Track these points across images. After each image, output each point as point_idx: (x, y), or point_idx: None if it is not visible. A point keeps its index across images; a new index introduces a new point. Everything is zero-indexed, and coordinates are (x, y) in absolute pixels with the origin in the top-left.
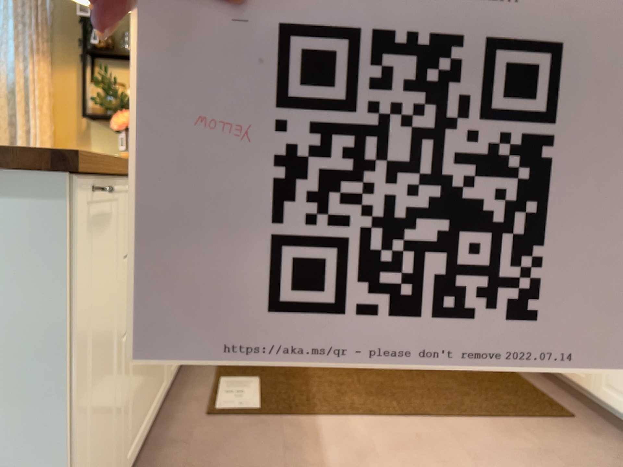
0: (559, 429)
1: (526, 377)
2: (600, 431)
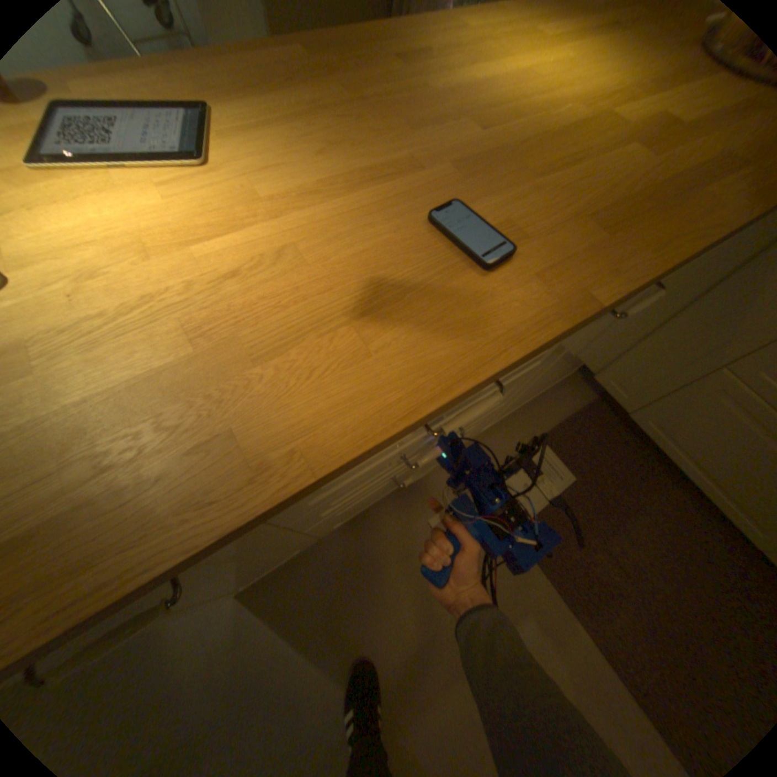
0: None
1: None
2: None
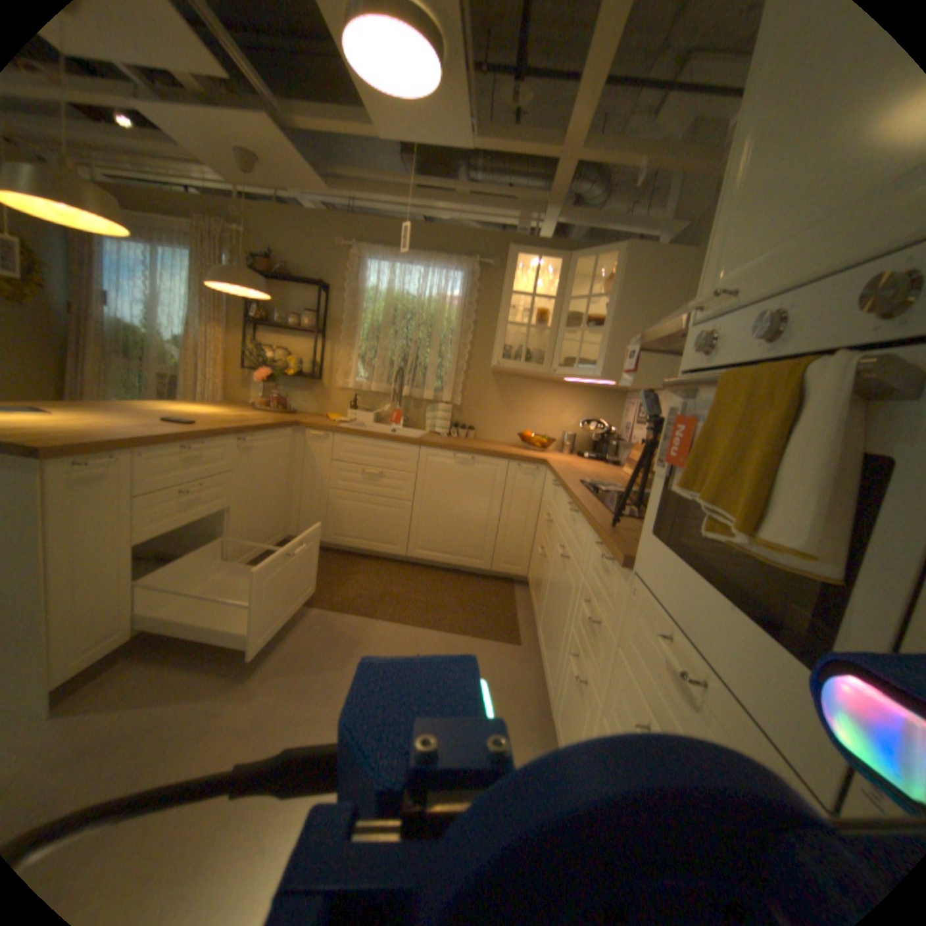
0: (497, 651)
1: (518, 607)
2: (528, 658)
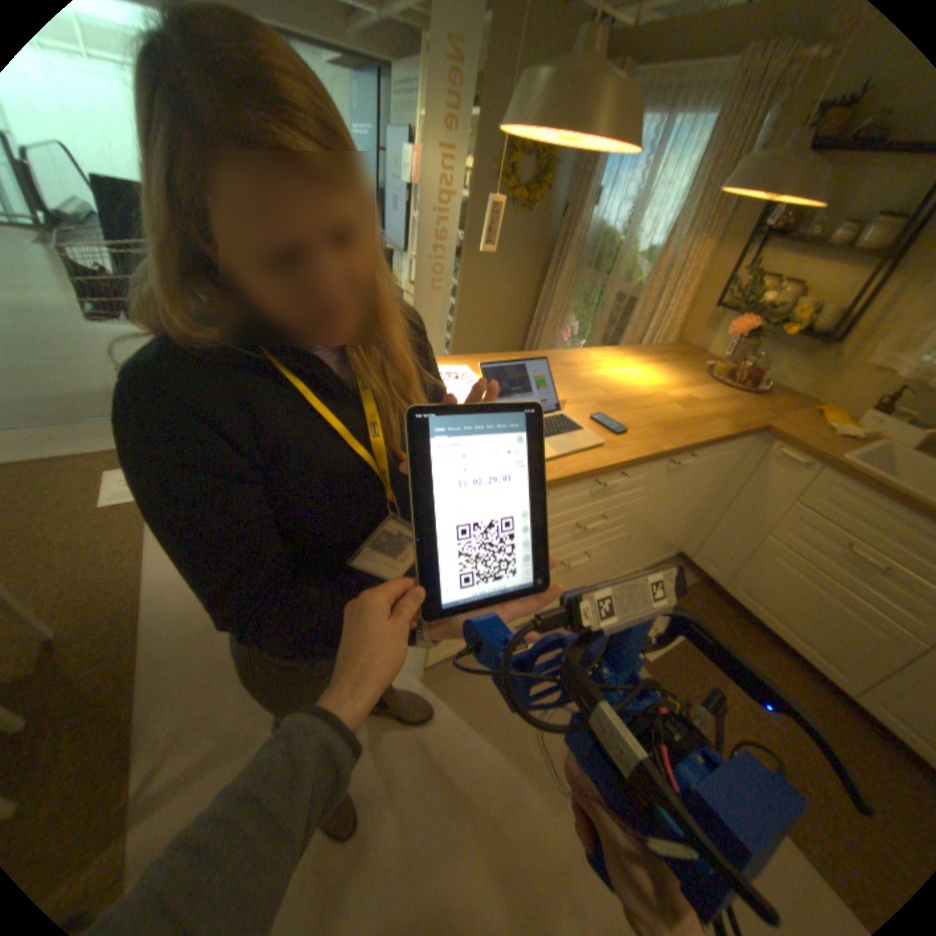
0: None
1: None
2: None
